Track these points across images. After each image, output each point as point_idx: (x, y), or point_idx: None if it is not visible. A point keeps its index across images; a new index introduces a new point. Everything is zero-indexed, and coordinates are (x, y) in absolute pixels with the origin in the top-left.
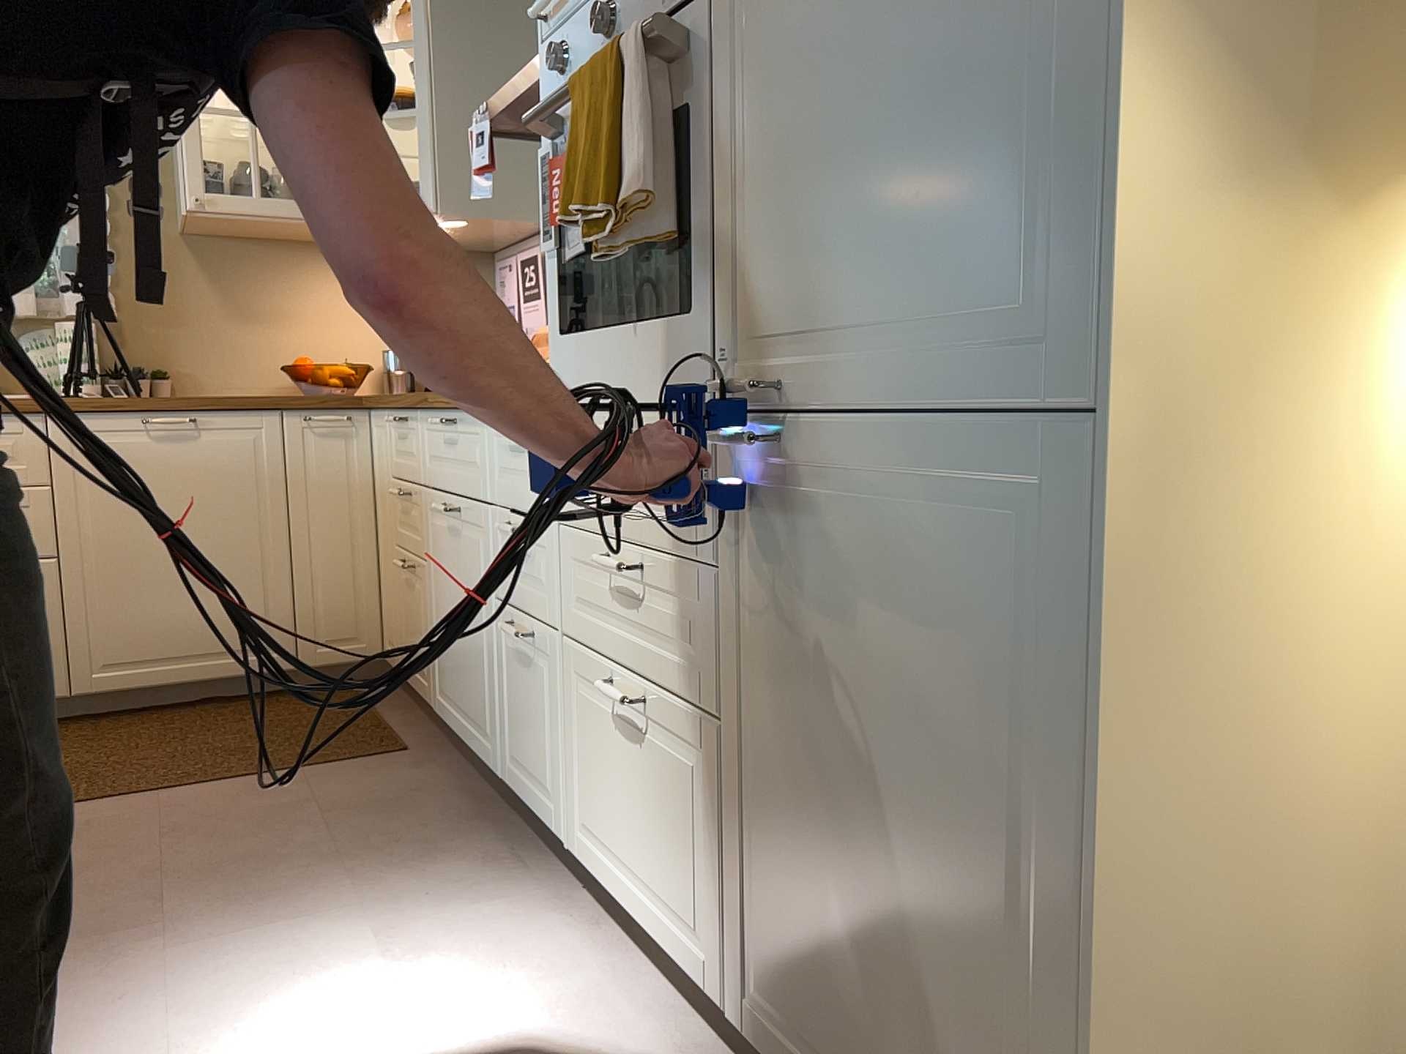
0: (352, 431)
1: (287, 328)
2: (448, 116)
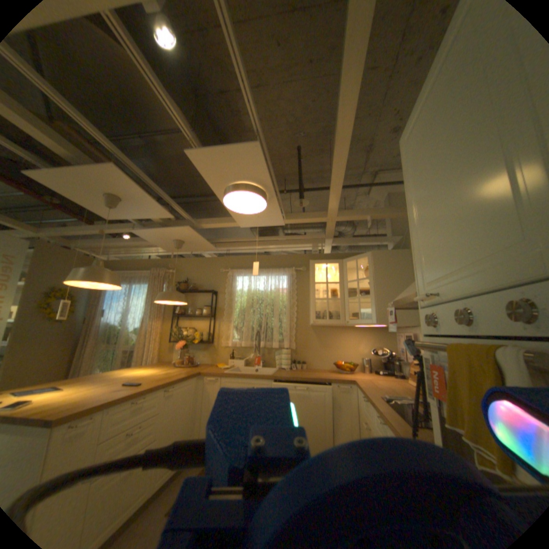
0: (351, 392)
1: (335, 351)
2: (379, 297)
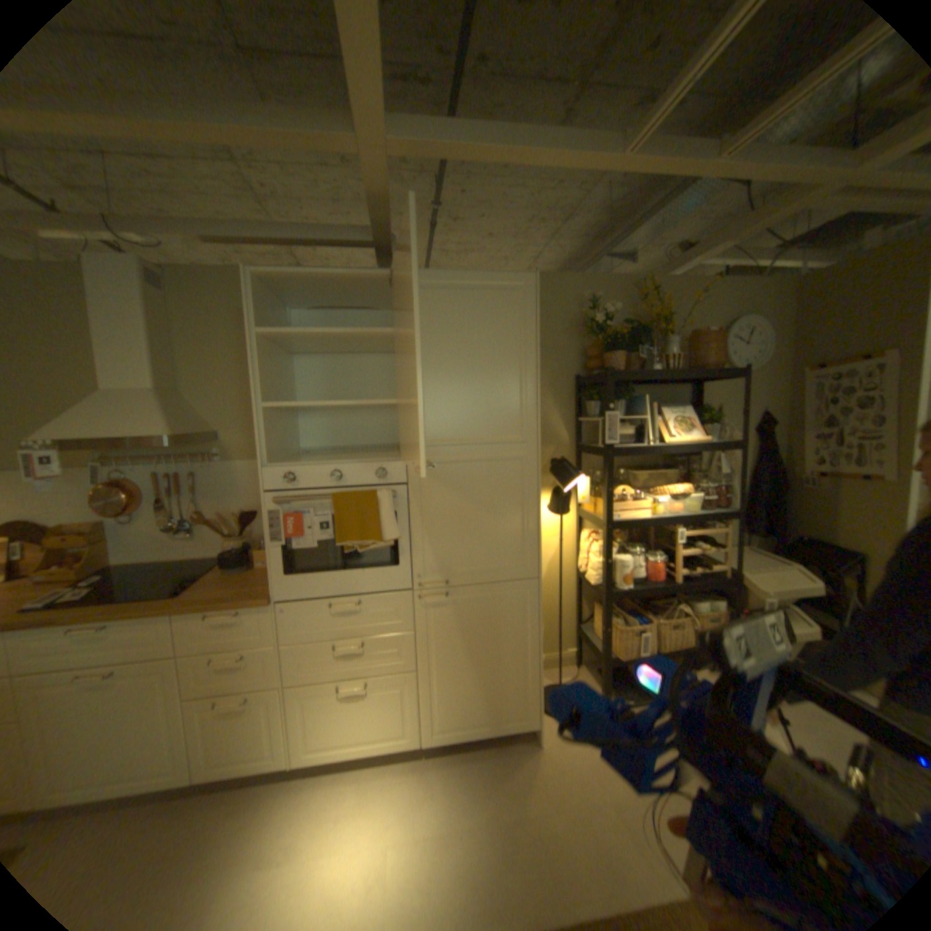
0: None
1: None
2: None
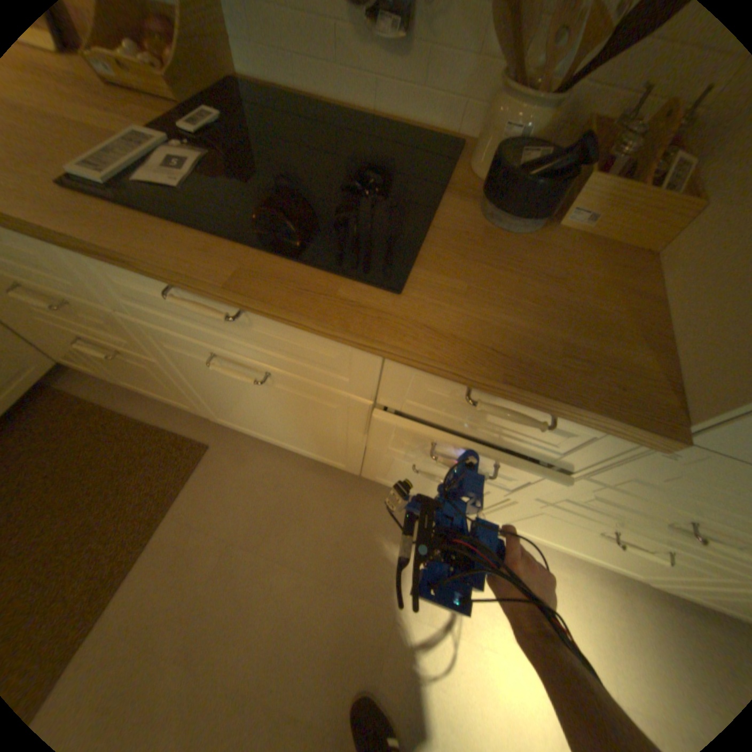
0: None
1: None
2: None
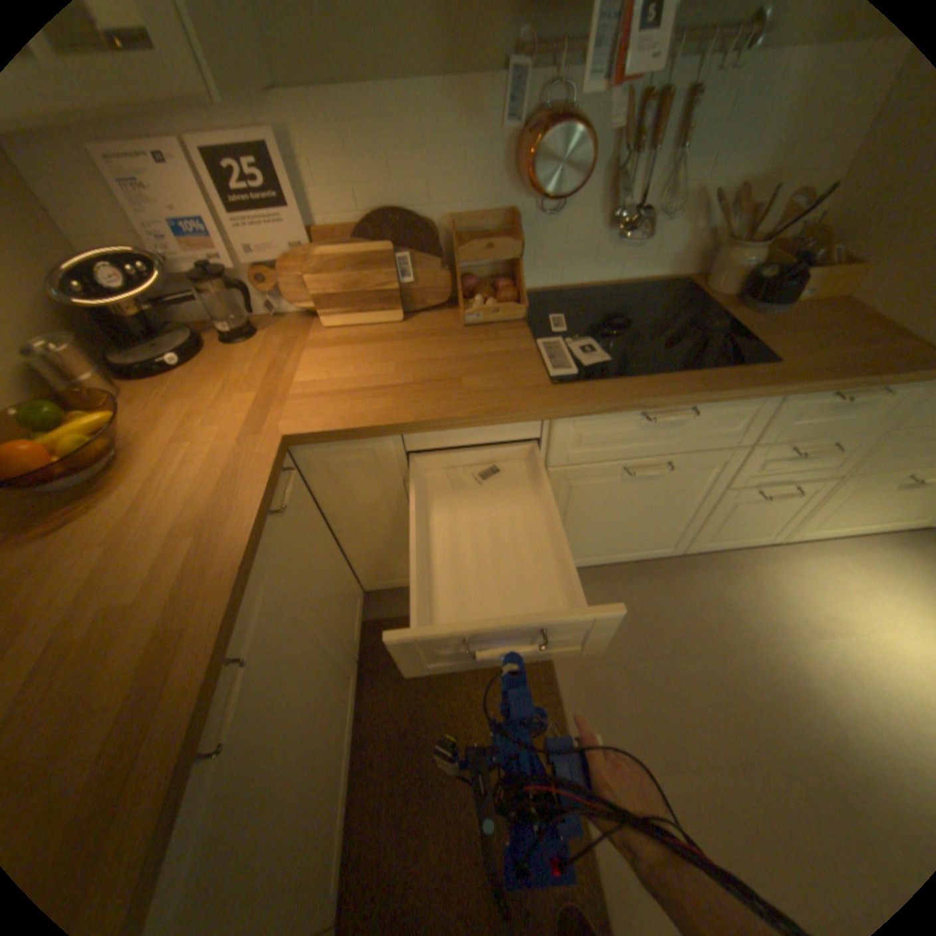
0: (287, 479)
1: None
2: None
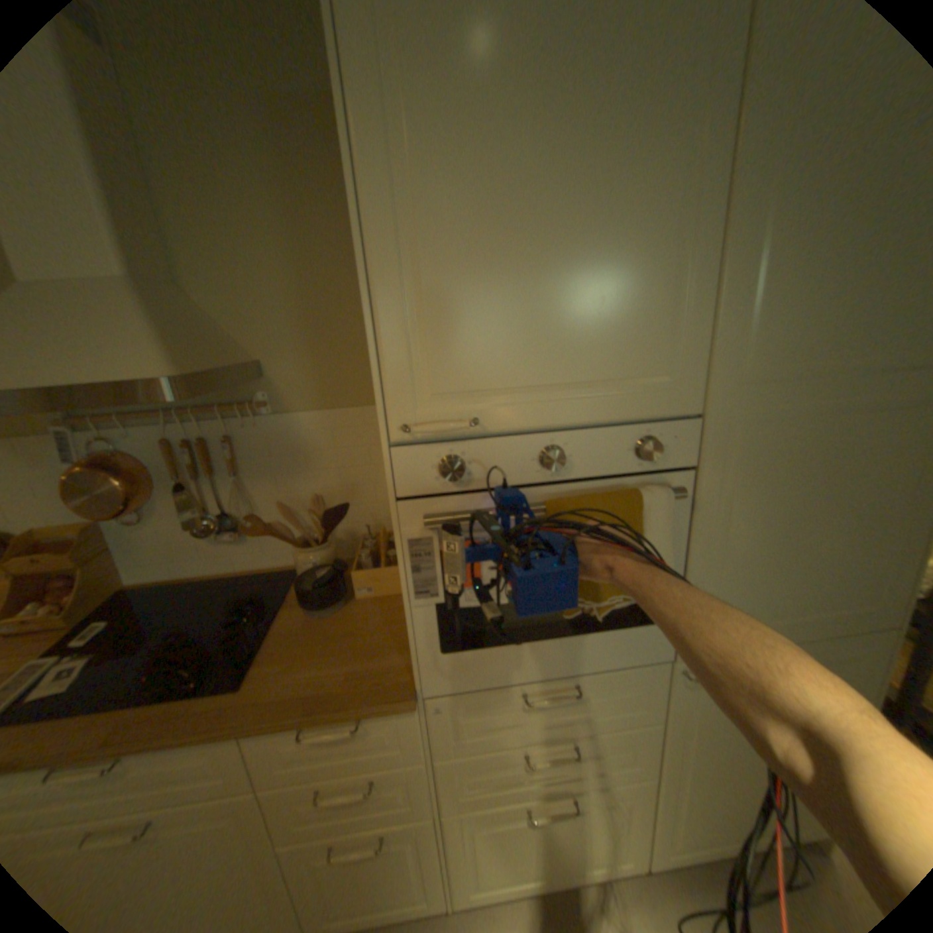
0: None
1: None
2: None
